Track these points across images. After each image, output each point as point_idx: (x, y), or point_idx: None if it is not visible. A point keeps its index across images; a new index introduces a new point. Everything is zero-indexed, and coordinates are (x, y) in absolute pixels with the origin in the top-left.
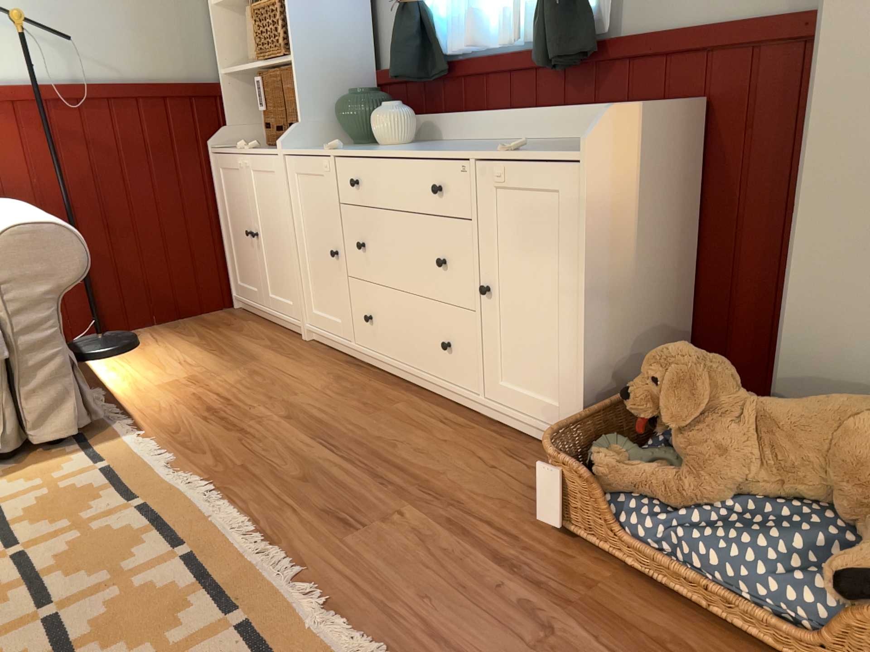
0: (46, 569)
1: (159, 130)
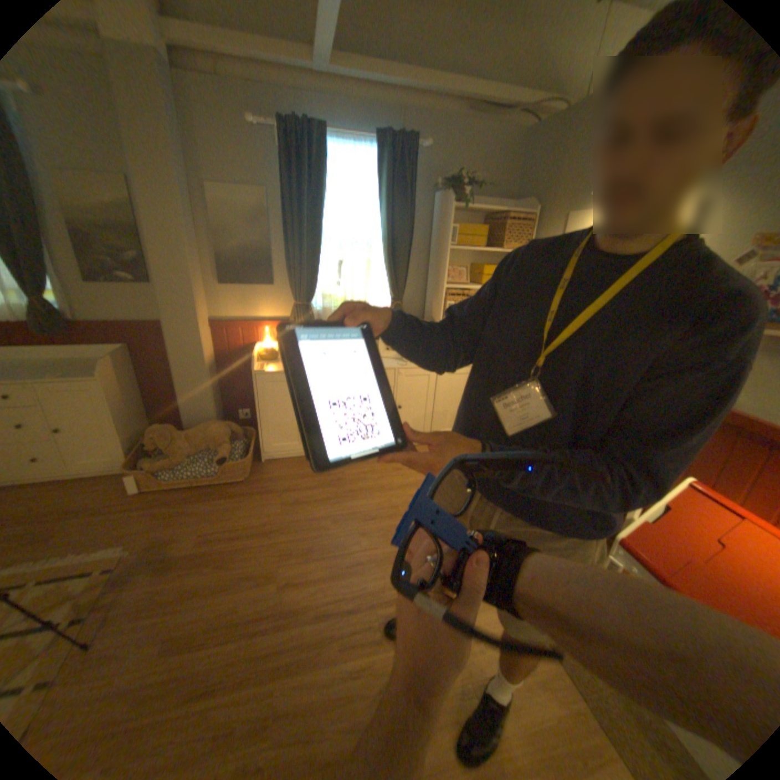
0: None
1: None
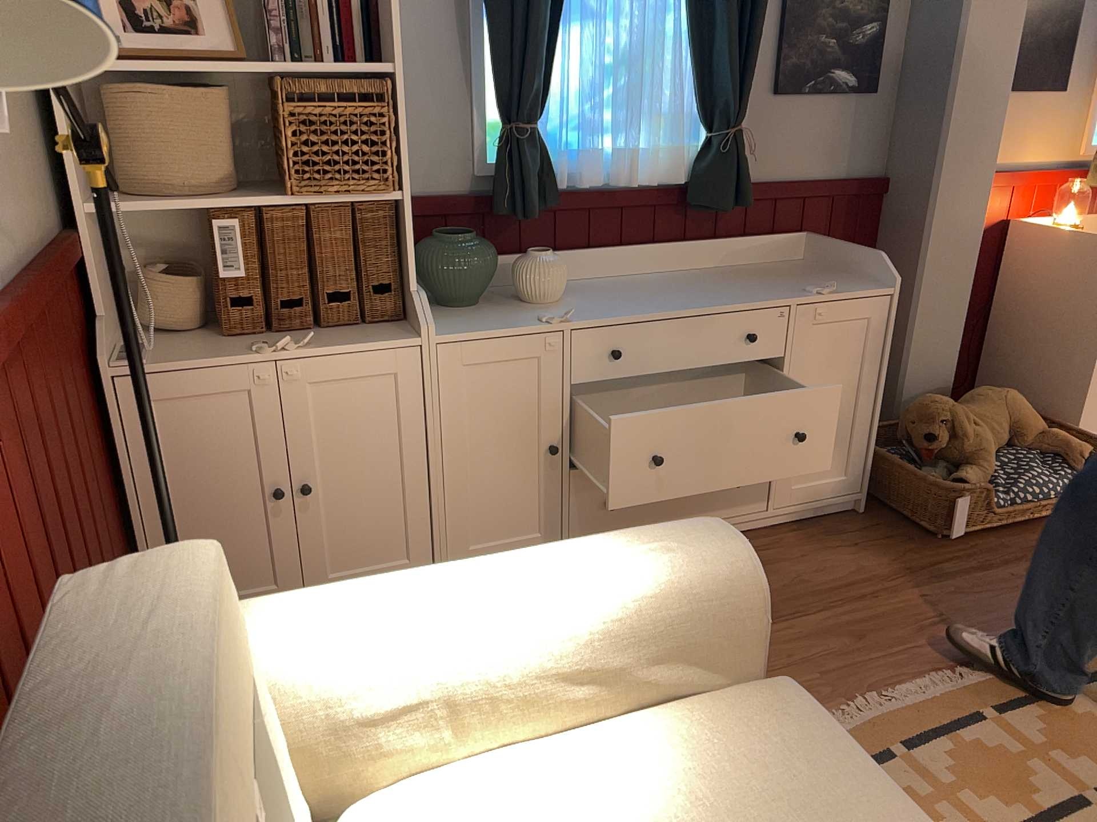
0: (1028, 813)
1: (62, 355)
